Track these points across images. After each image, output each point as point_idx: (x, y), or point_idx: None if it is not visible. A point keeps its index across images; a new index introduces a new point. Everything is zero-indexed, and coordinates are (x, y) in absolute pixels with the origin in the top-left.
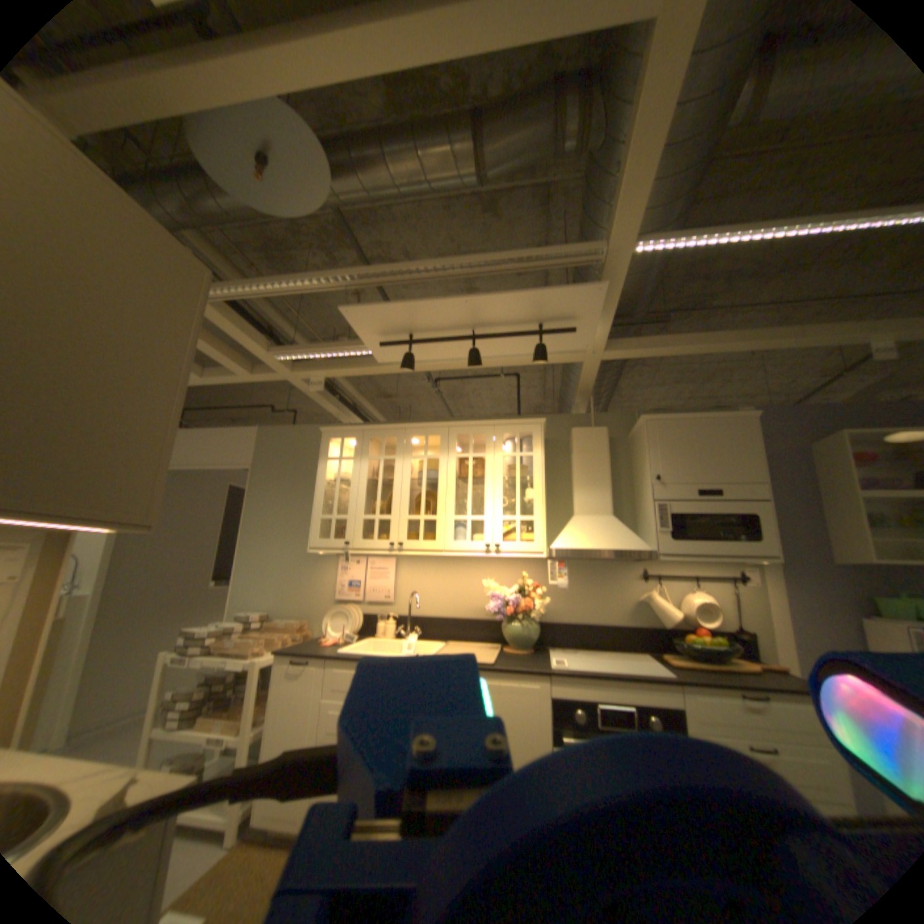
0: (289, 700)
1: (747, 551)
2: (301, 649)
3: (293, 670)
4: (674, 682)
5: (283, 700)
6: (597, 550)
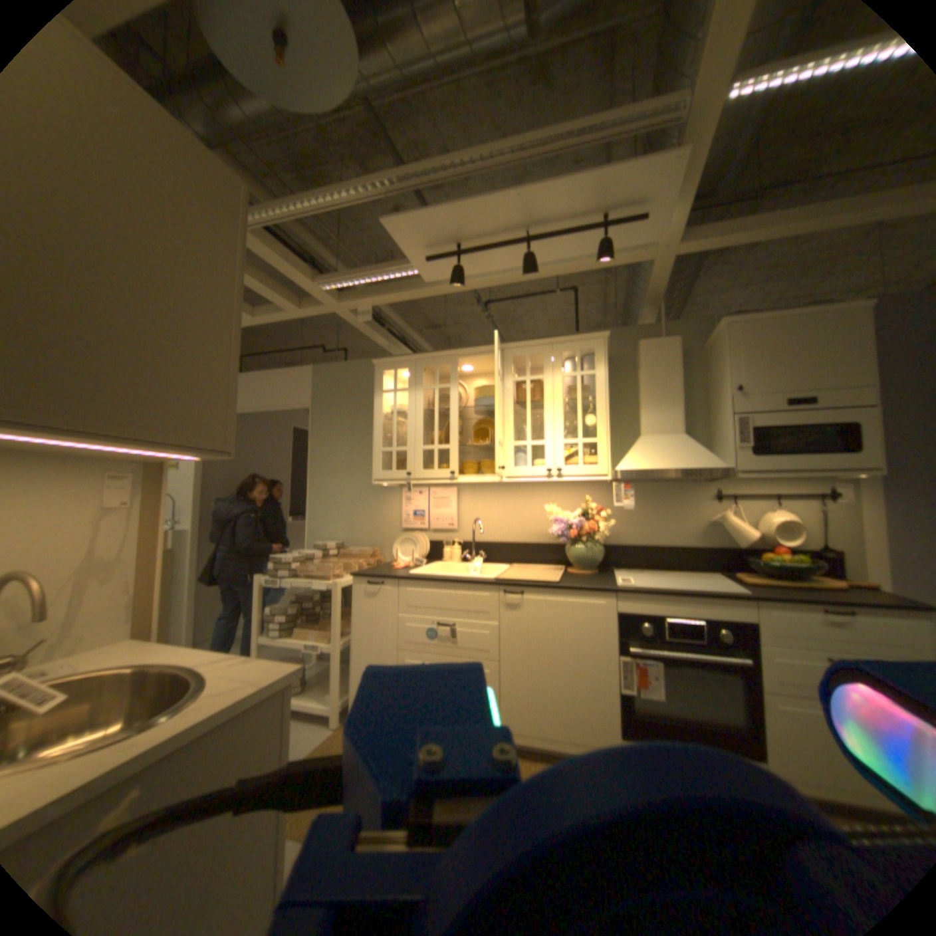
0: (369, 615)
1: (841, 464)
2: (376, 571)
3: (370, 589)
4: (748, 598)
5: (364, 614)
6: (667, 469)
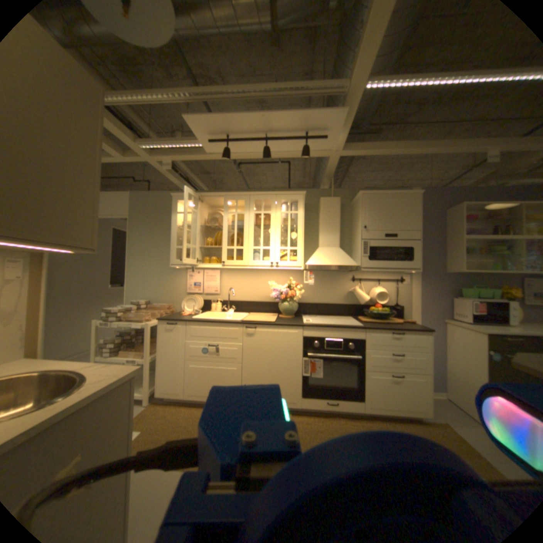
0: (168, 342)
1: (405, 266)
2: (172, 317)
3: (168, 327)
4: (362, 328)
5: (165, 342)
6: (329, 265)
